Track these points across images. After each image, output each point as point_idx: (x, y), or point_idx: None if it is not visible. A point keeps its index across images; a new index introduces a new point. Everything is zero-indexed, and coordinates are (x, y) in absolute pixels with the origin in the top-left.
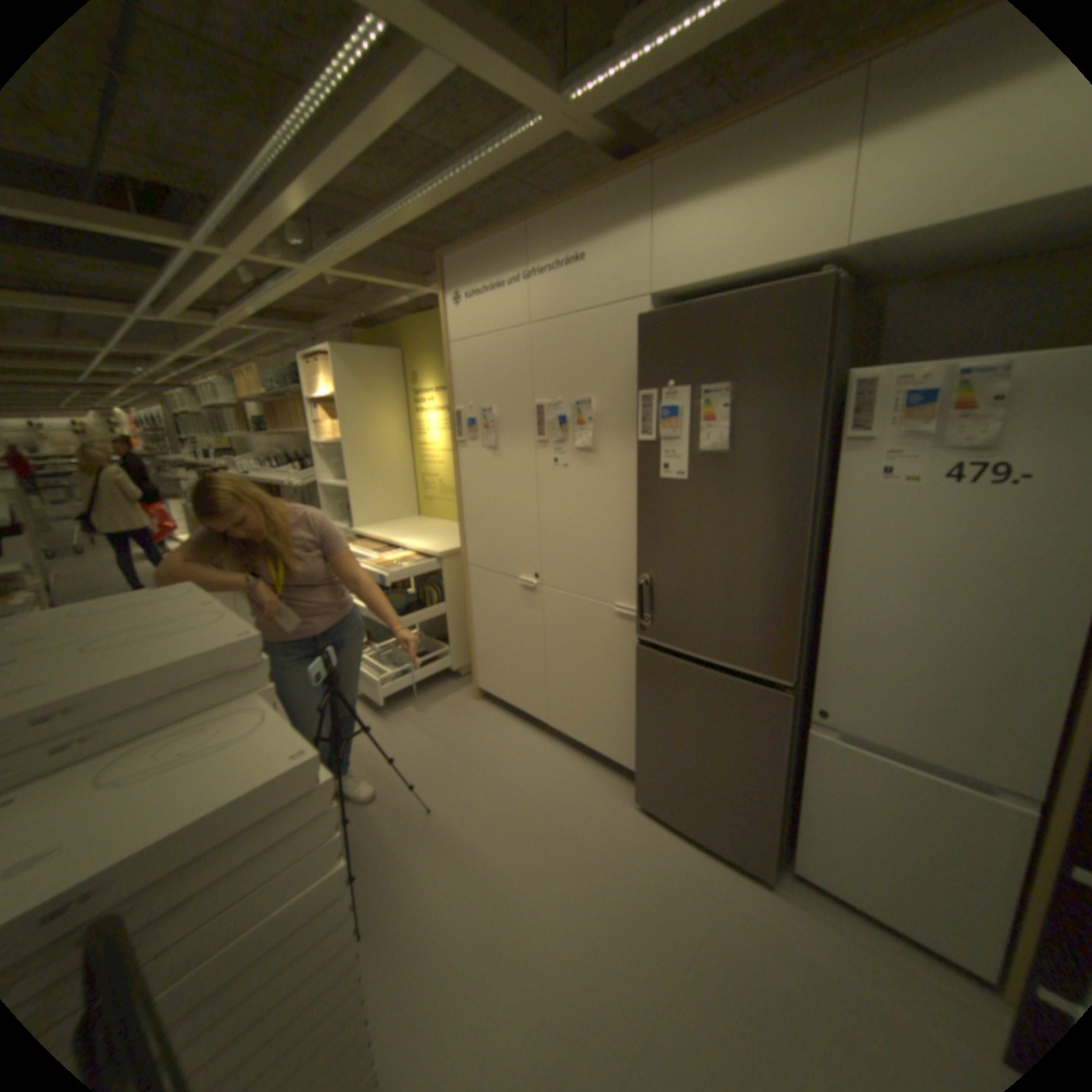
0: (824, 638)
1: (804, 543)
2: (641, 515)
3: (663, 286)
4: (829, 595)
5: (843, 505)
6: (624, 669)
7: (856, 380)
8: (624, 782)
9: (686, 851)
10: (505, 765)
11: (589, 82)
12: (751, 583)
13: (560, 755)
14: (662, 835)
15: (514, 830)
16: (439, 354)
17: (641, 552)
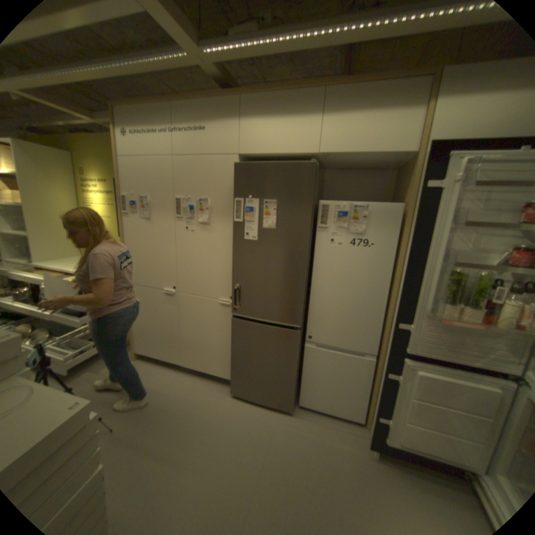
0: (309, 306)
1: (304, 268)
2: (233, 256)
3: (245, 152)
4: (311, 289)
5: (317, 253)
6: (223, 330)
7: (321, 205)
8: (222, 386)
9: (255, 410)
10: (156, 392)
11: (215, 48)
12: (284, 285)
13: (188, 380)
14: (243, 405)
15: (168, 425)
16: (101, 160)
17: (233, 274)
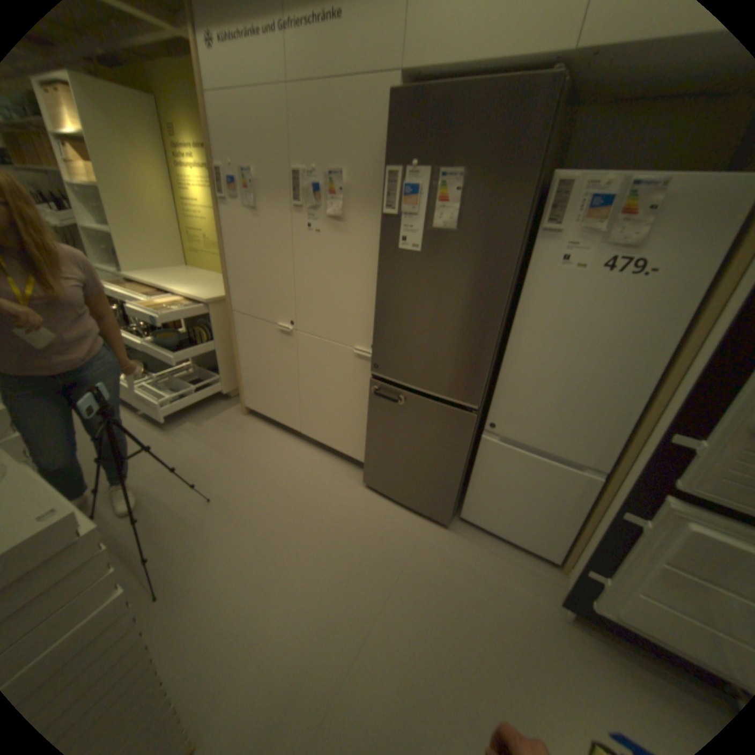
0: (500, 376)
1: (501, 309)
2: (380, 279)
3: (414, 62)
4: (508, 347)
5: (530, 282)
6: (359, 394)
7: (559, 179)
8: (356, 468)
9: (396, 510)
10: (269, 462)
11: None
12: (460, 337)
13: (311, 452)
14: (380, 501)
15: (278, 507)
16: (196, 109)
17: (378, 308)
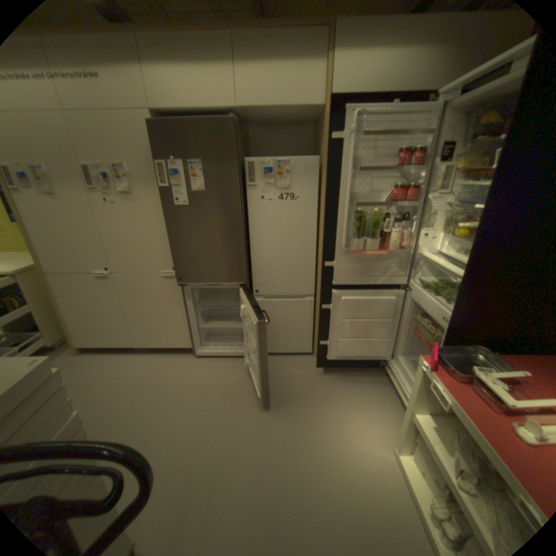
0: (252, 264)
1: (241, 227)
2: (167, 225)
3: (156, 106)
4: (251, 247)
5: (251, 212)
6: (173, 302)
7: (247, 162)
8: (183, 355)
9: (219, 366)
10: (114, 376)
11: None
12: (225, 247)
13: (146, 358)
14: (207, 365)
15: (134, 399)
16: None
17: (171, 244)
